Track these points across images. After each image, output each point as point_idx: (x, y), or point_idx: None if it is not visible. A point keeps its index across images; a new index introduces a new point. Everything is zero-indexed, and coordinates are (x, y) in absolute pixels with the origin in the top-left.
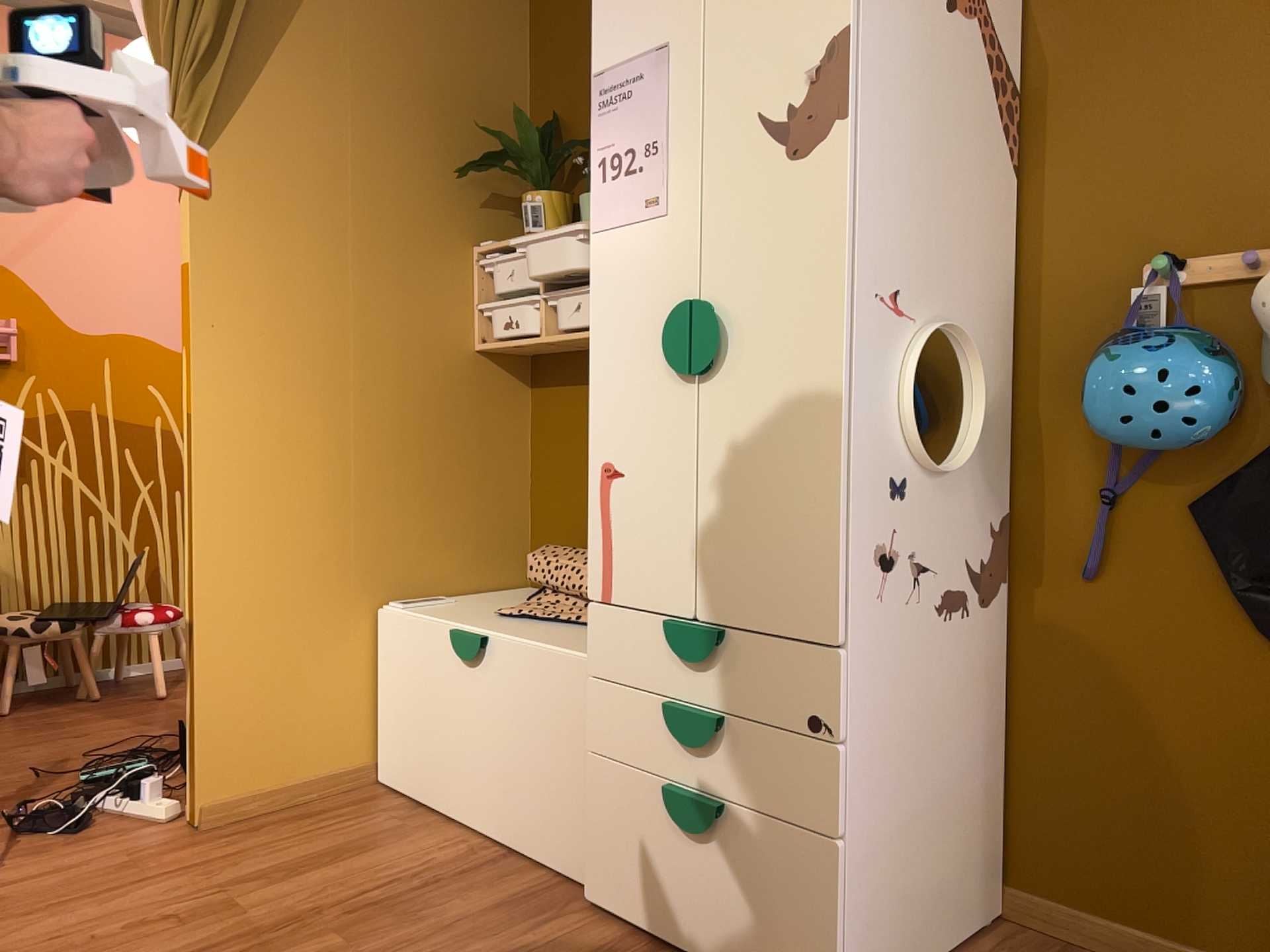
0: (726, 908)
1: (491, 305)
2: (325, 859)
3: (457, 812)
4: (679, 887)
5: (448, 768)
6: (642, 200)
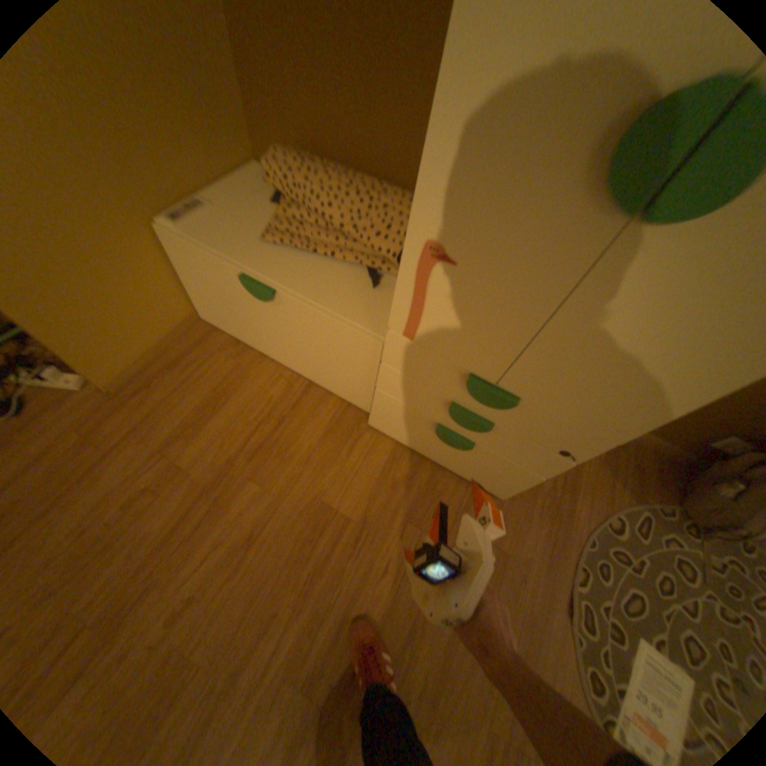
0: (459, 461)
1: None
2: (210, 410)
3: (269, 355)
4: (431, 446)
5: (258, 337)
6: None
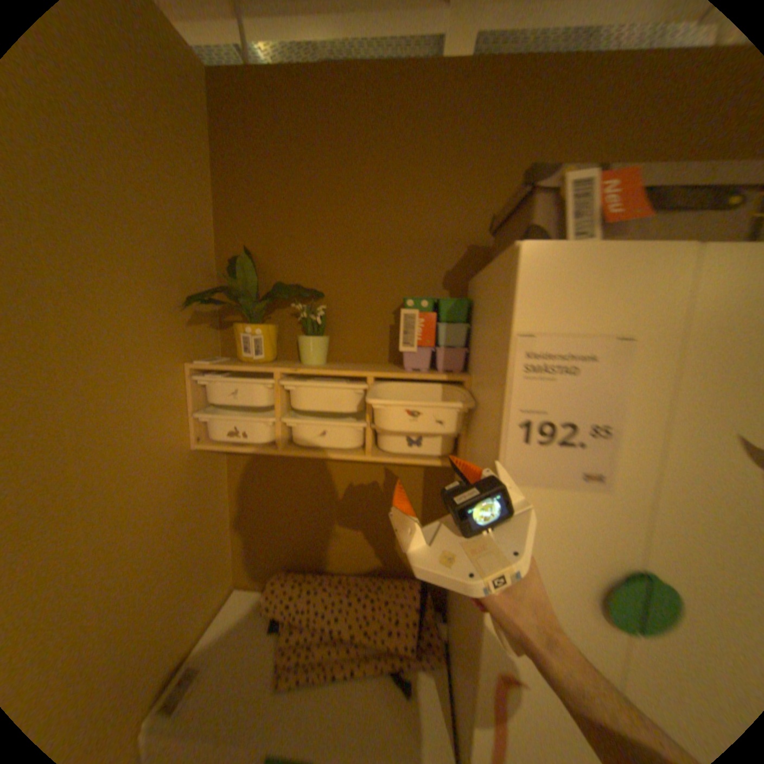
0: None
1: (215, 417)
2: None
3: None
4: None
5: None
6: (582, 473)
